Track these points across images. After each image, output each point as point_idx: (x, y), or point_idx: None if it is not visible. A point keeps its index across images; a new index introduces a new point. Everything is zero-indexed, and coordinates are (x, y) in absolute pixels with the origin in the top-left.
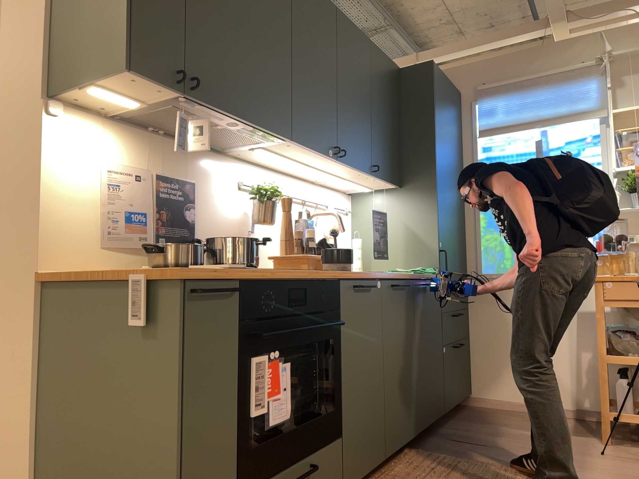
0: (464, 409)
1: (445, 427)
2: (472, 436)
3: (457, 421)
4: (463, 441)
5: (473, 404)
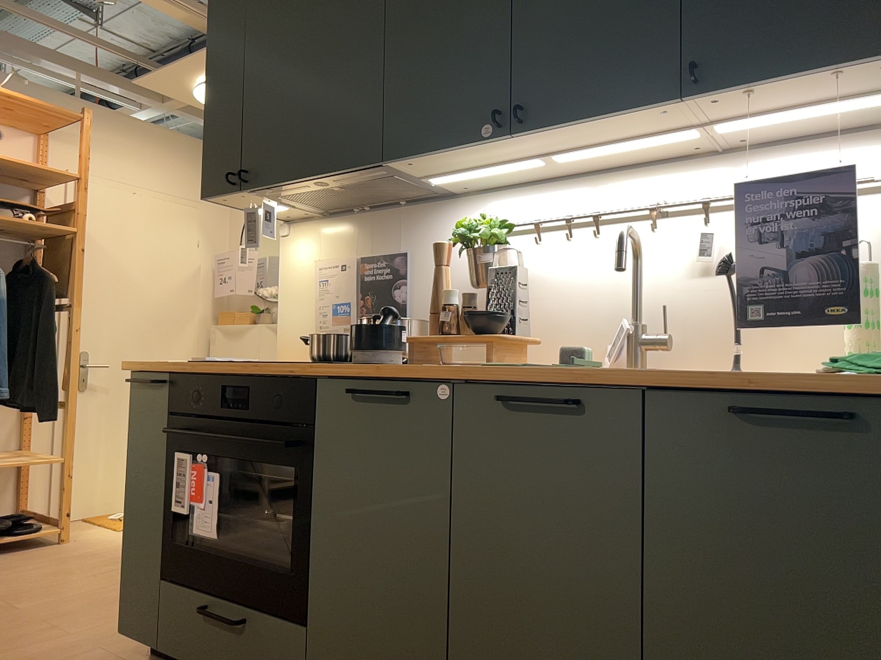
0: None
1: None
2: None
3: None
4: None
5: None
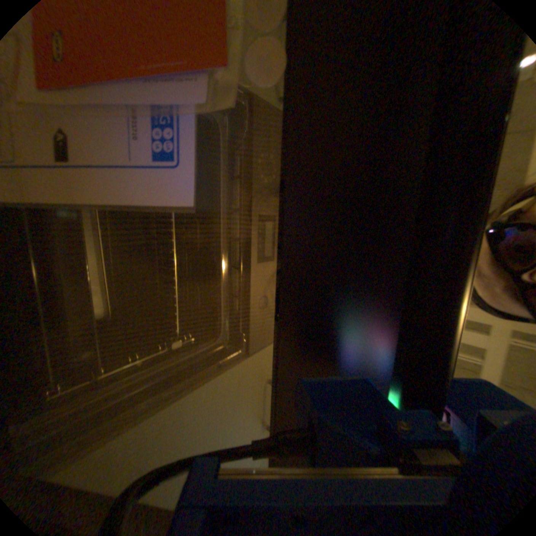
0: None
1: None
2: None
3: None
4: None
5: None
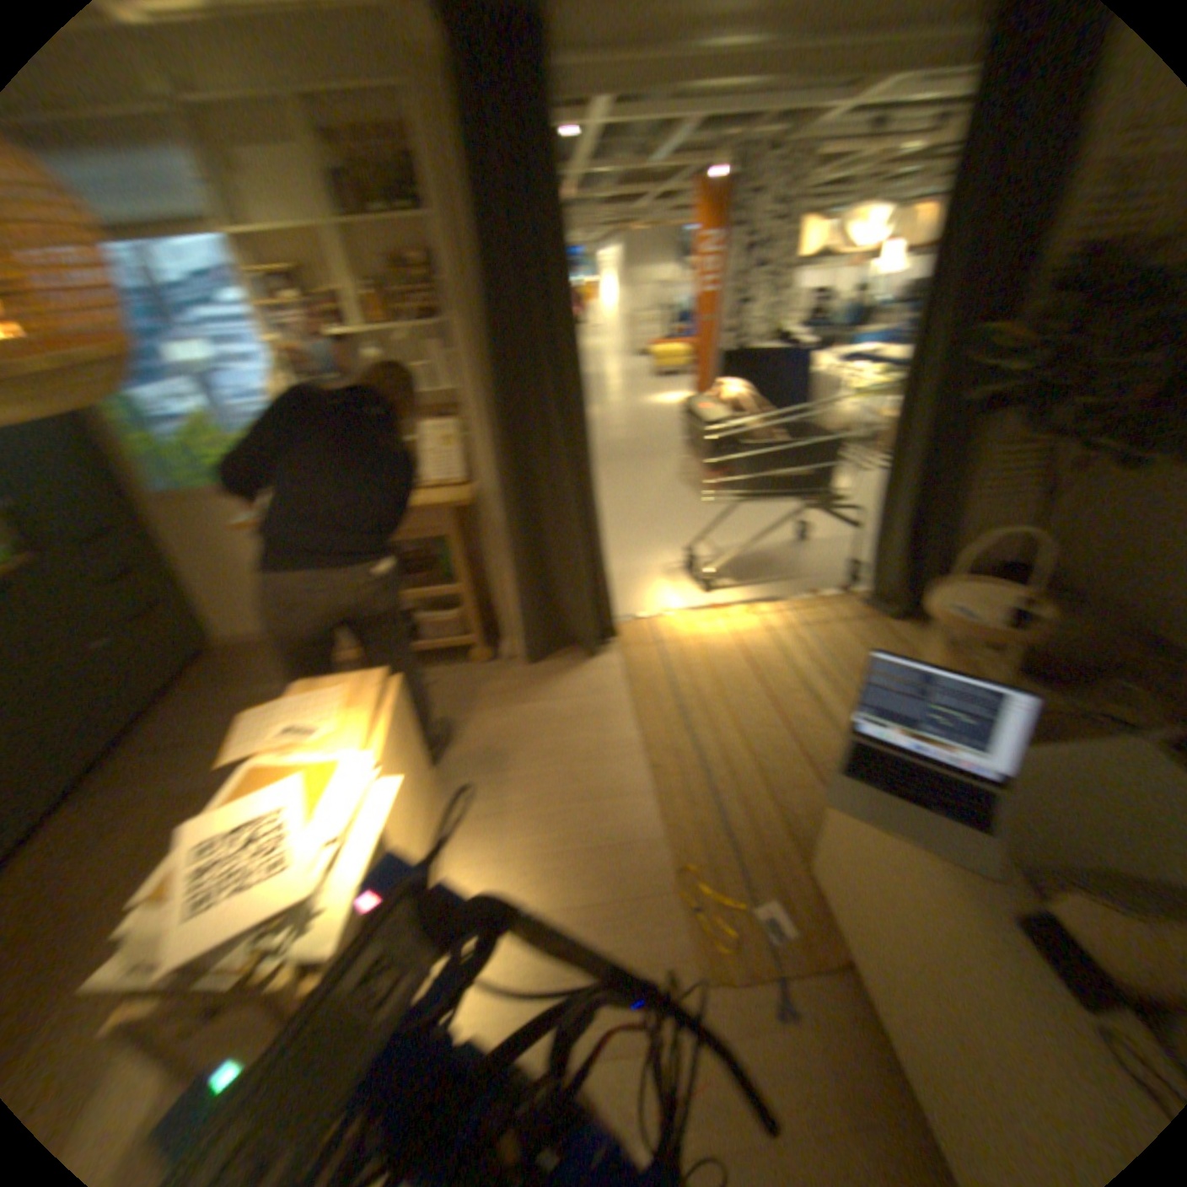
0: (192, 668)
1: (139, 729)
2: (167, 737)
3: (164, 706)
4: (150, 754)
5: (208, 651)
